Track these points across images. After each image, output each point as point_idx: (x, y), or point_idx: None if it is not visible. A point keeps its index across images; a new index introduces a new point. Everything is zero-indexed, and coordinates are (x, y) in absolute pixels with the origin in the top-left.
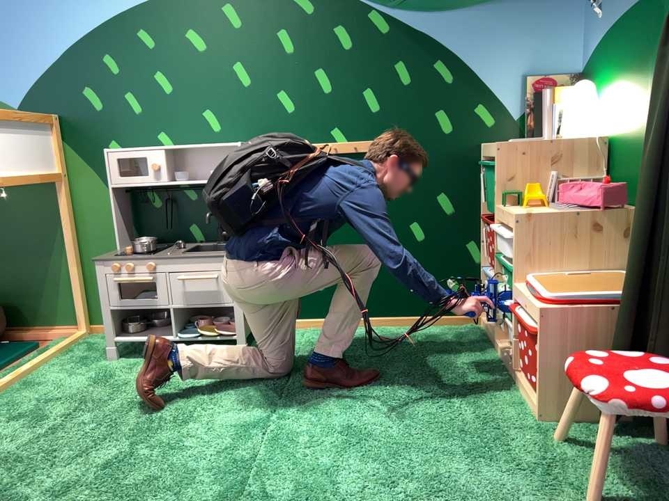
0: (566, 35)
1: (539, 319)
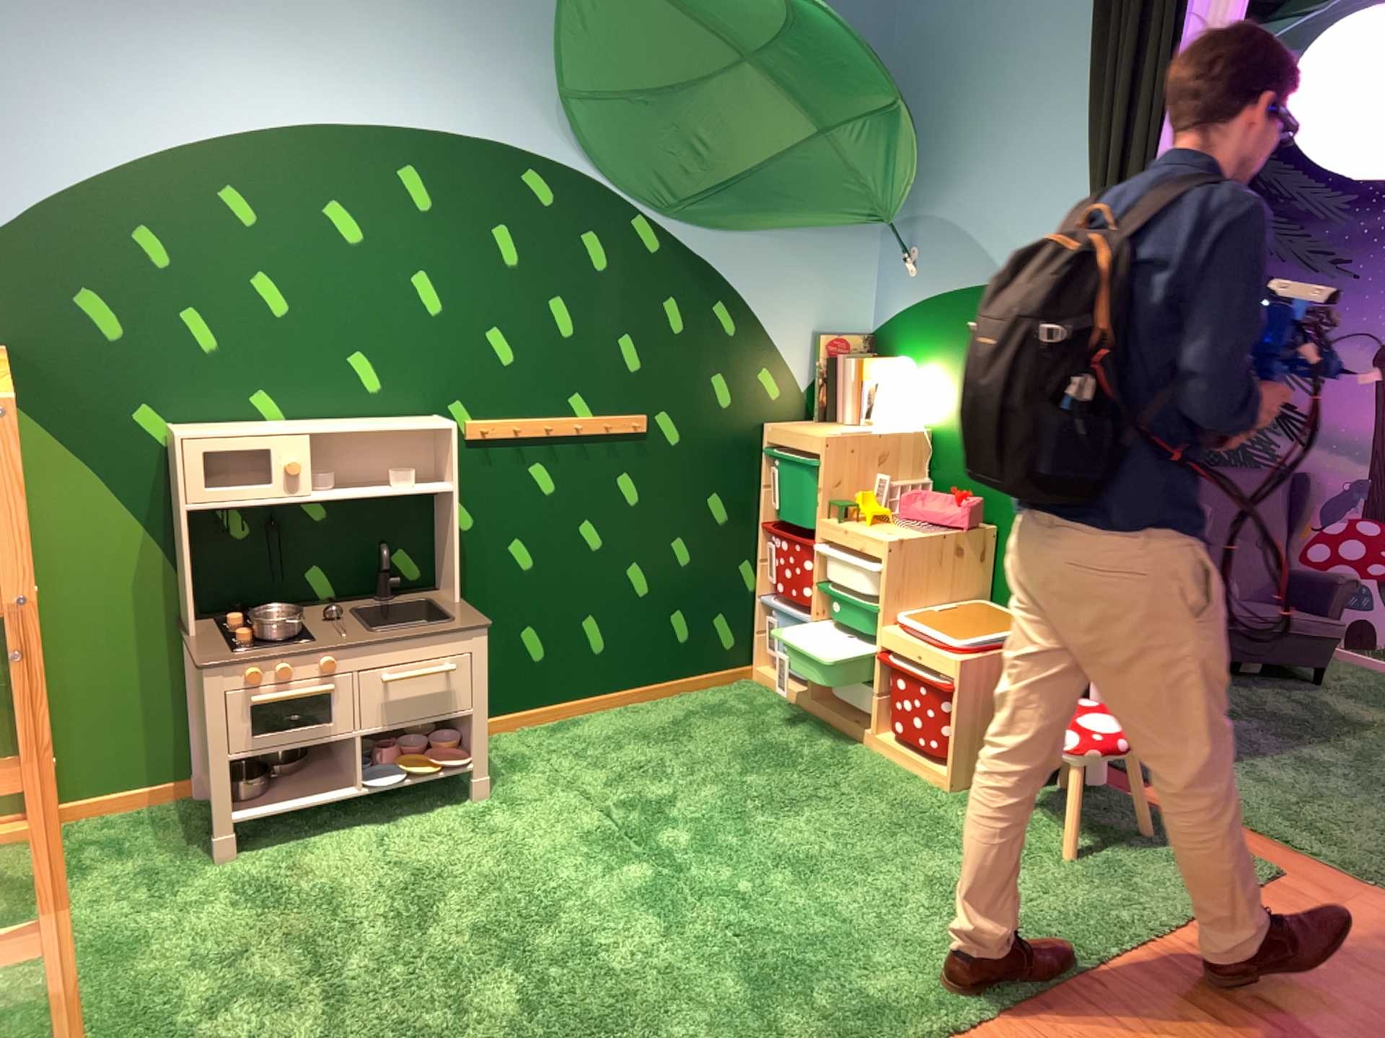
0: (861, 289)
1: (955, 669)
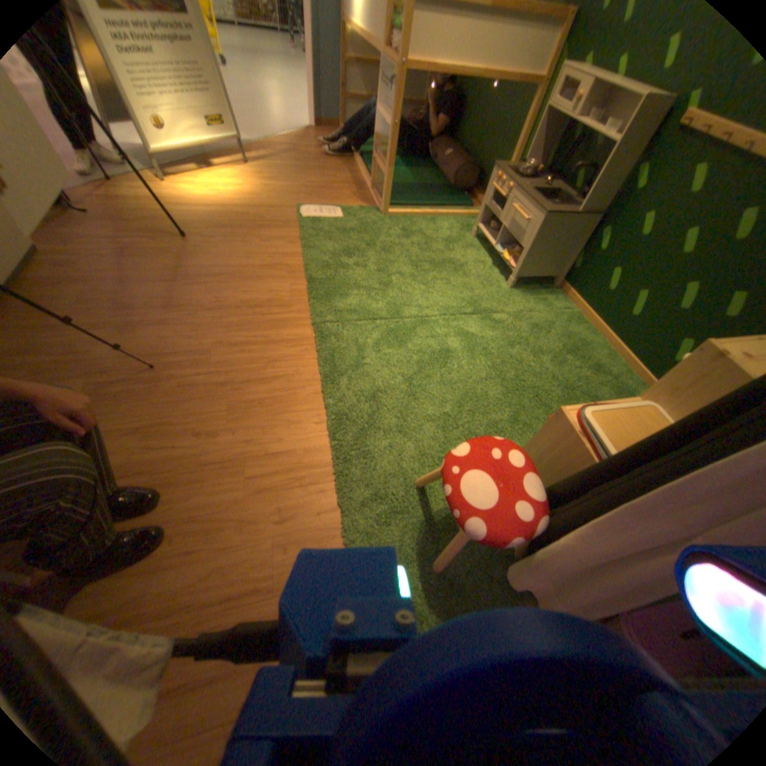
0: None
1: (556, 416)
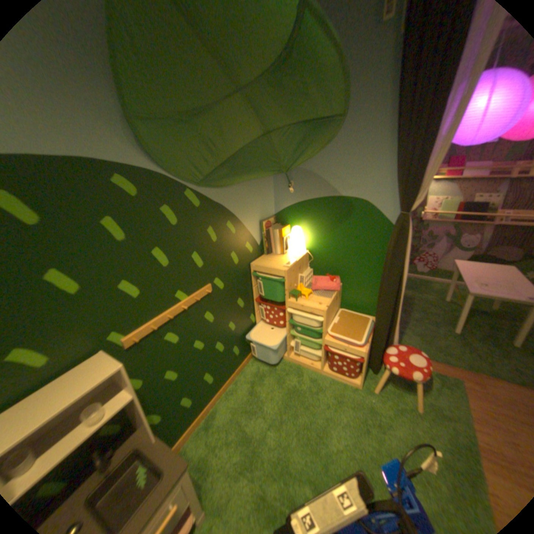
0: (271, 197)
1: (366, 355)
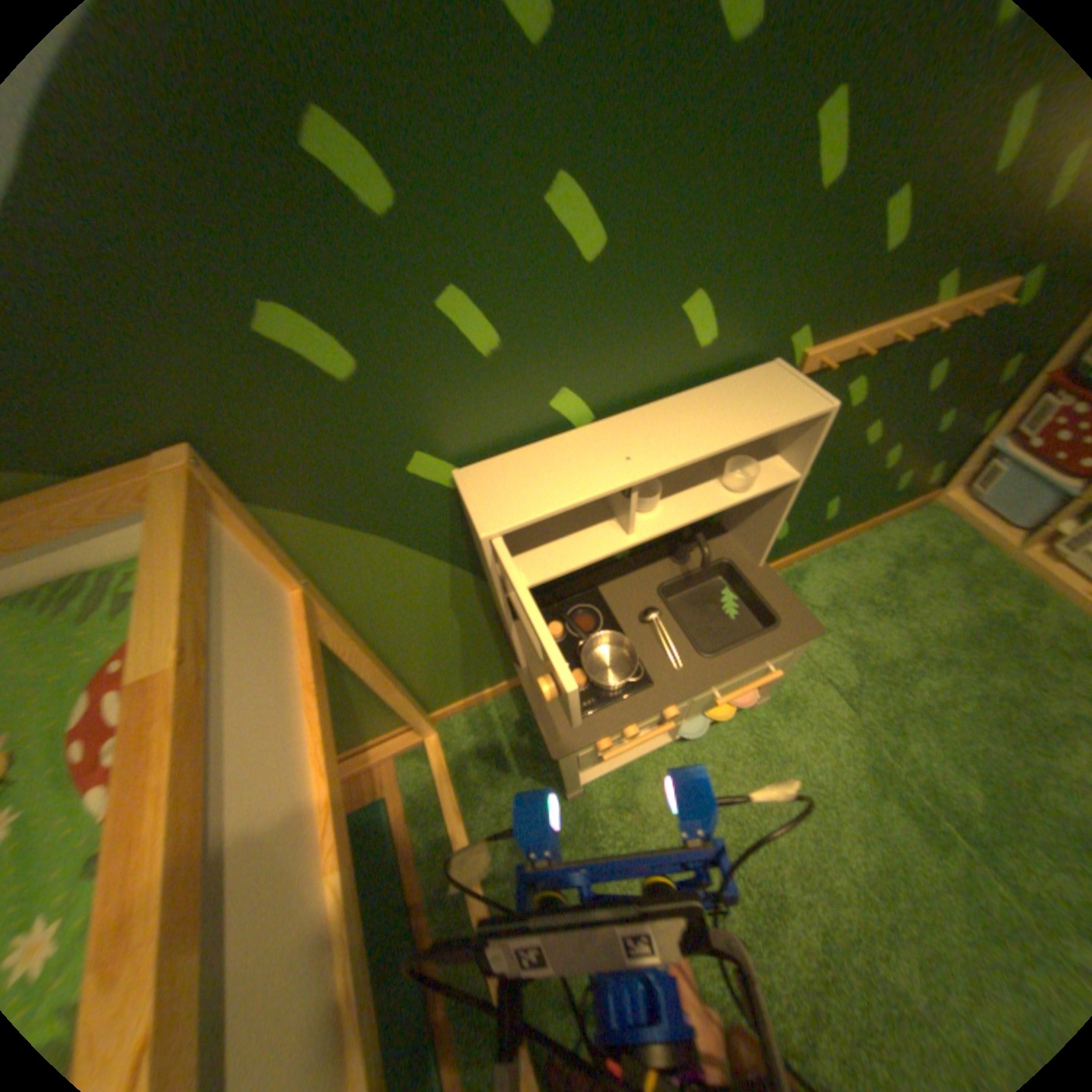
0: None
1: None
